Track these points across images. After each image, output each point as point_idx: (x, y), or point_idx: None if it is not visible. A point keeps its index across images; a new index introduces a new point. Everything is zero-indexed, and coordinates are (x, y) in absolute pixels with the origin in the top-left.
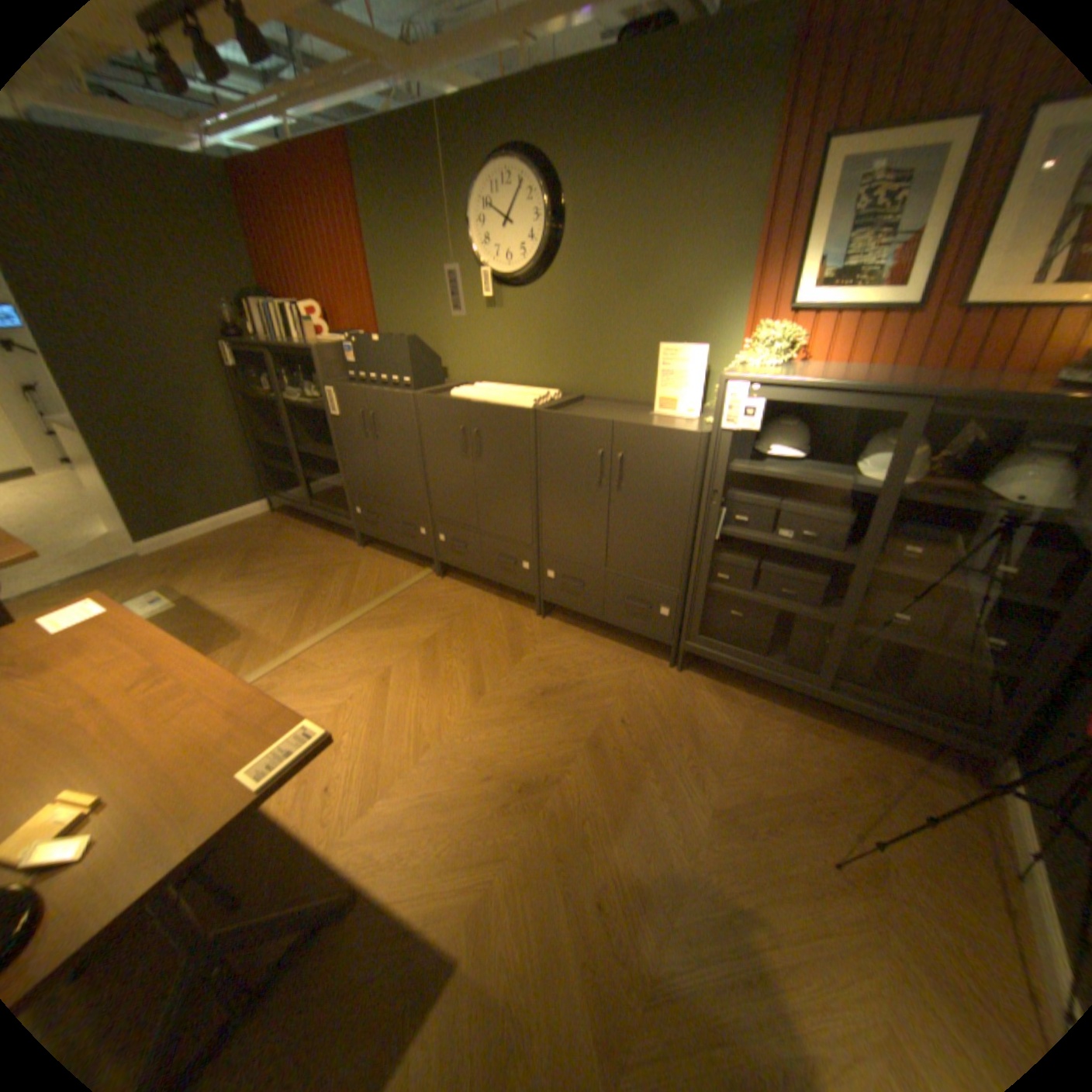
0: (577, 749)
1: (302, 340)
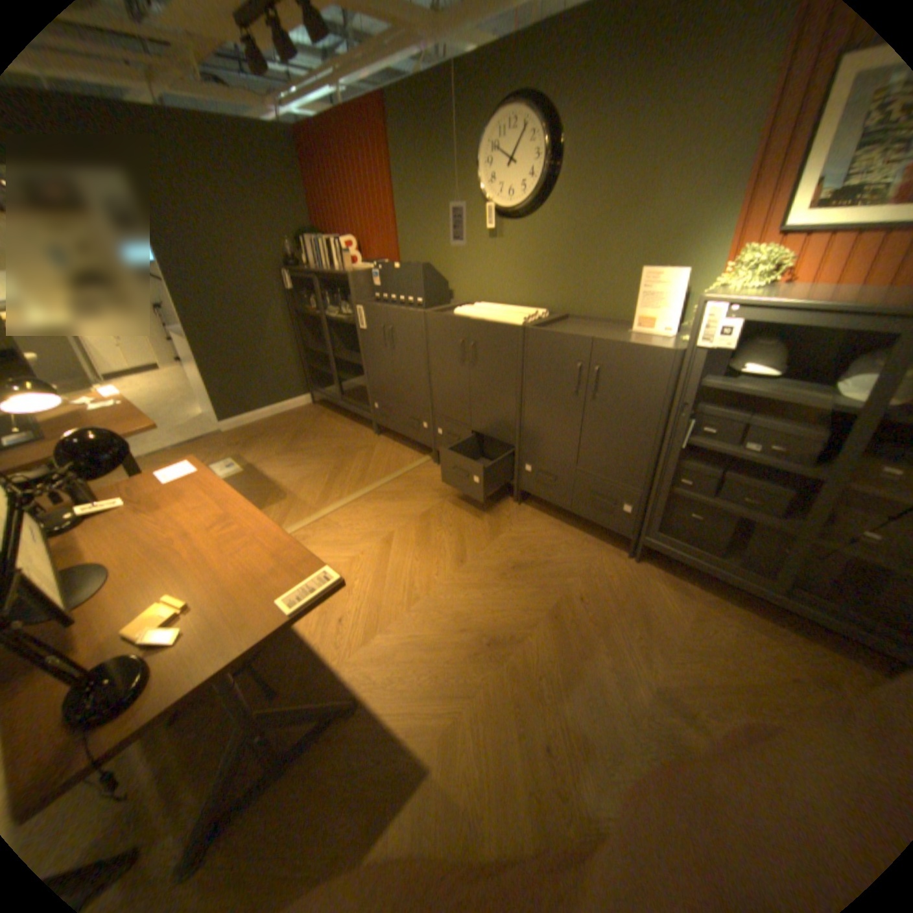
0: (541, 617)
1: (342, 268)
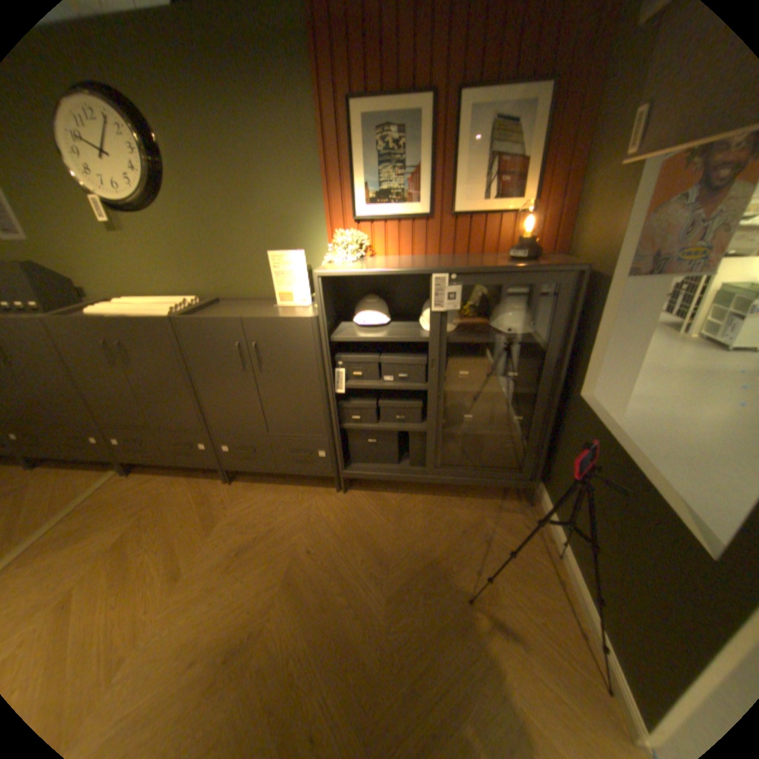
0: (273, 593)
1: None
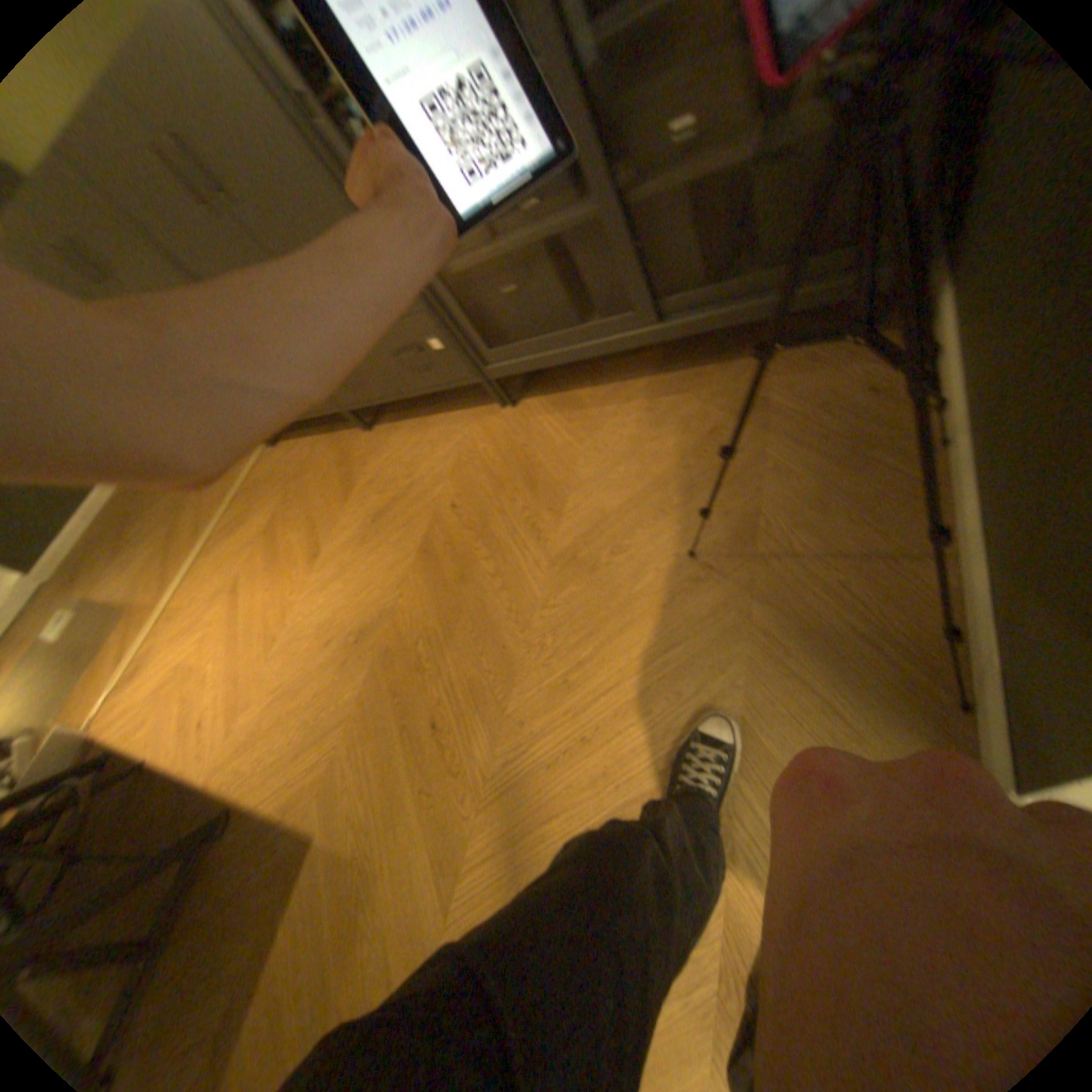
0: (410, 564)
1: None
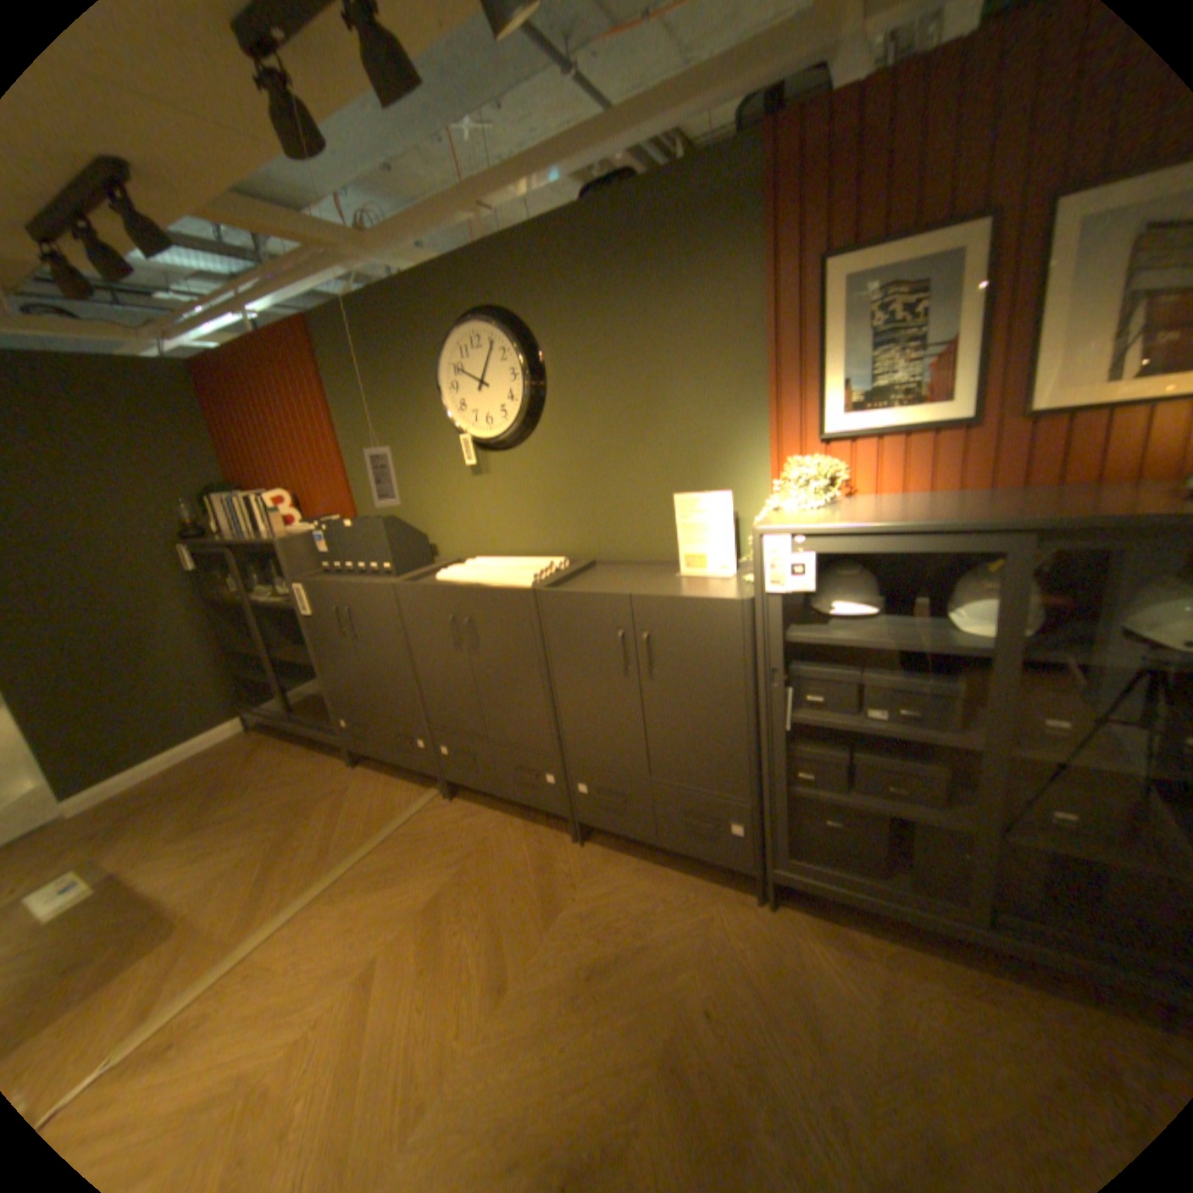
0: (646, 1081)
1: (270, 532)
